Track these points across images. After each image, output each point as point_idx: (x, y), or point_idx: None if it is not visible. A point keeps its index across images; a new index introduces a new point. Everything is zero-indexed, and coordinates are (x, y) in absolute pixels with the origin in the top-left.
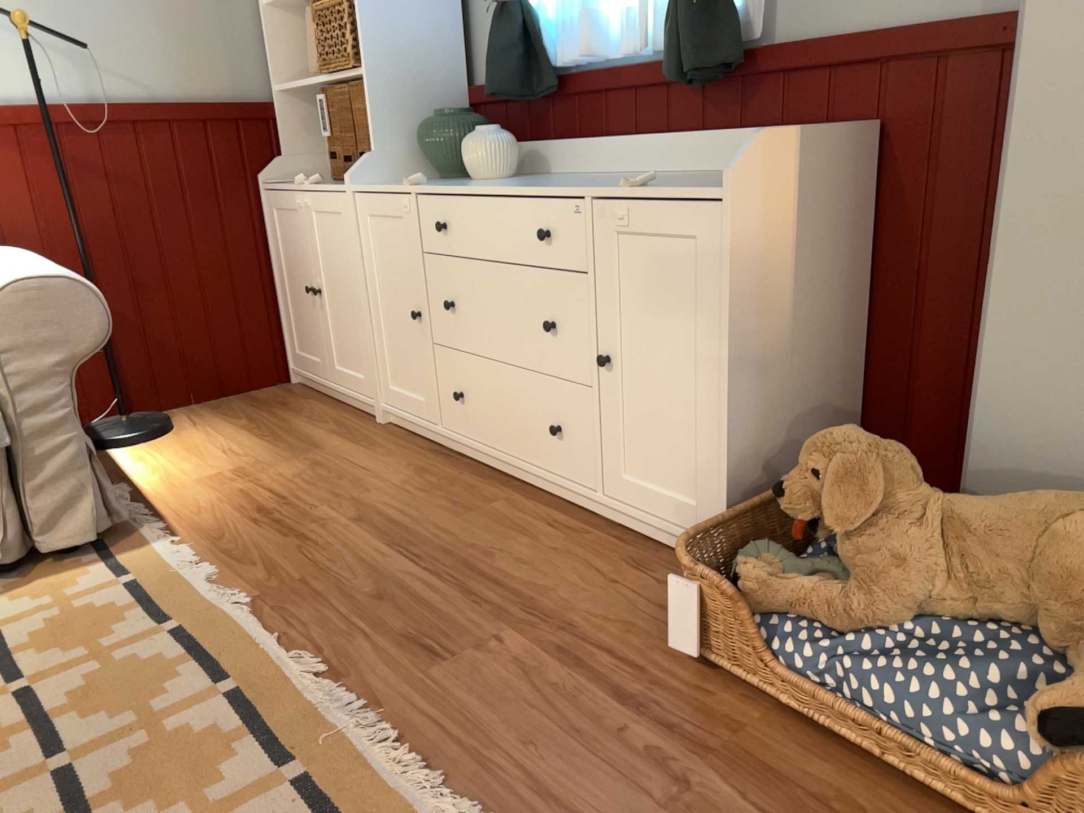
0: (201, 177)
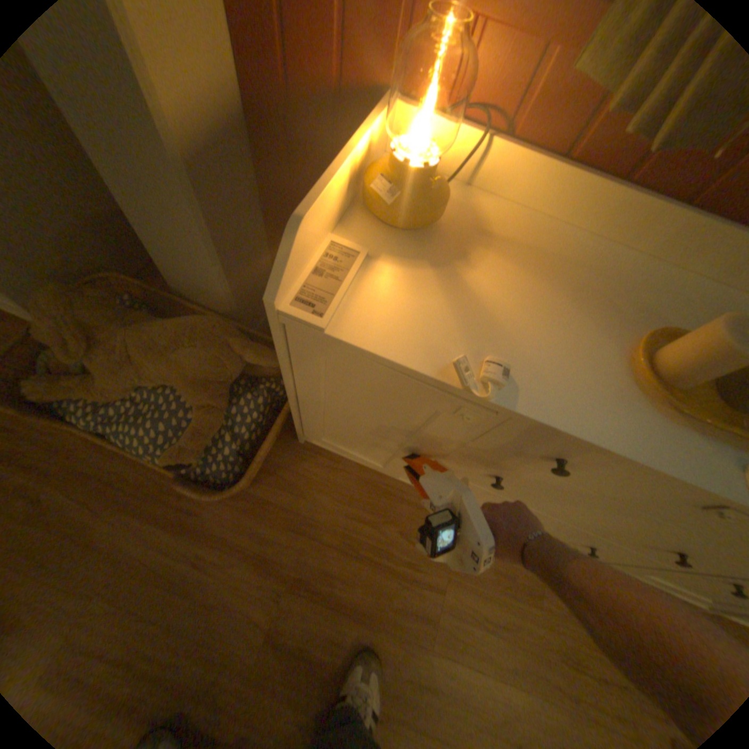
0: None
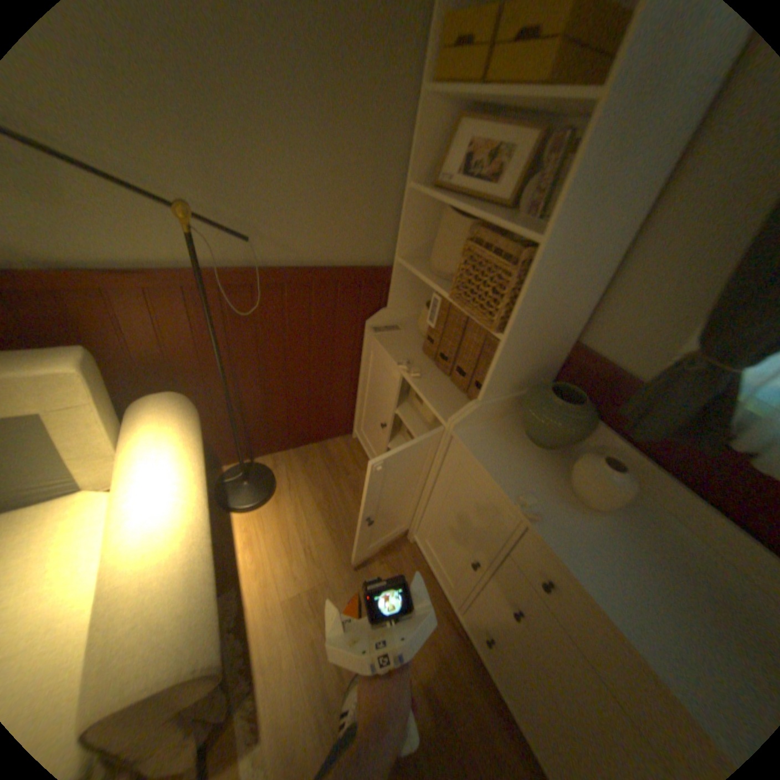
0: (325, 318)
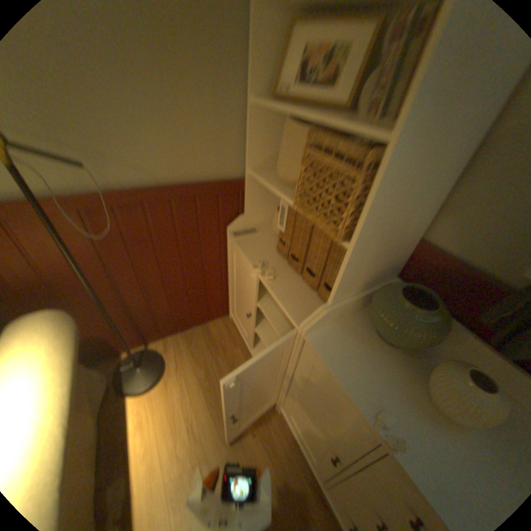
0: (189, 227)
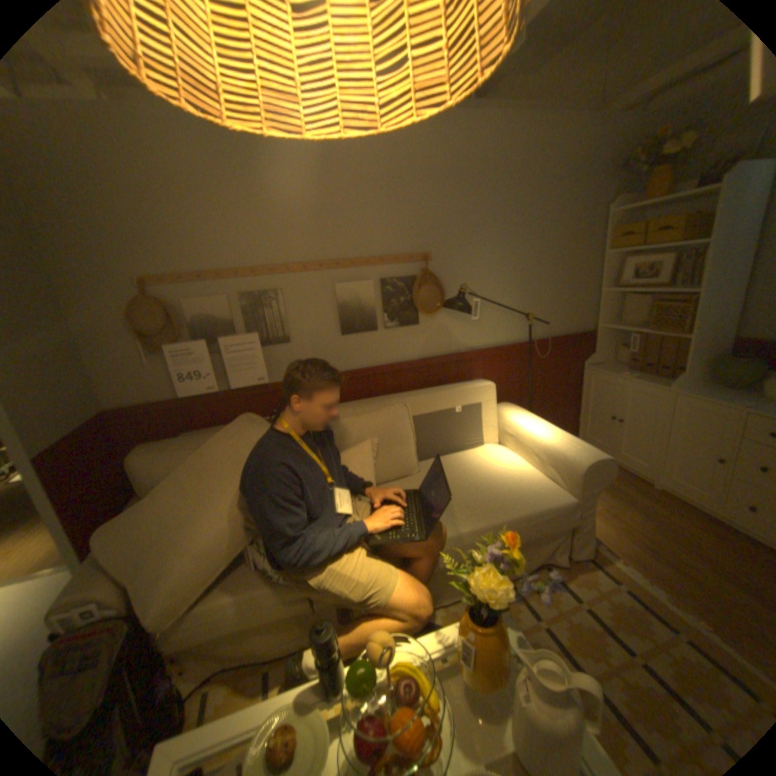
0: (563, 363)
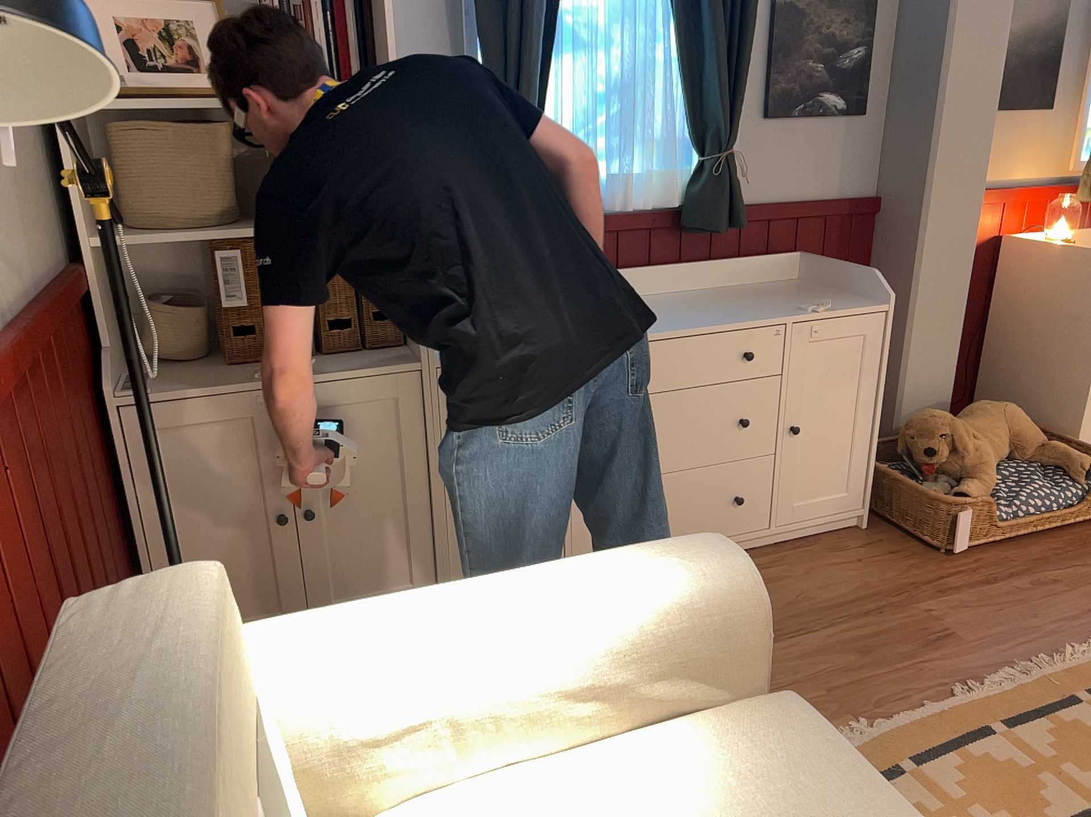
0: (73, 408)
